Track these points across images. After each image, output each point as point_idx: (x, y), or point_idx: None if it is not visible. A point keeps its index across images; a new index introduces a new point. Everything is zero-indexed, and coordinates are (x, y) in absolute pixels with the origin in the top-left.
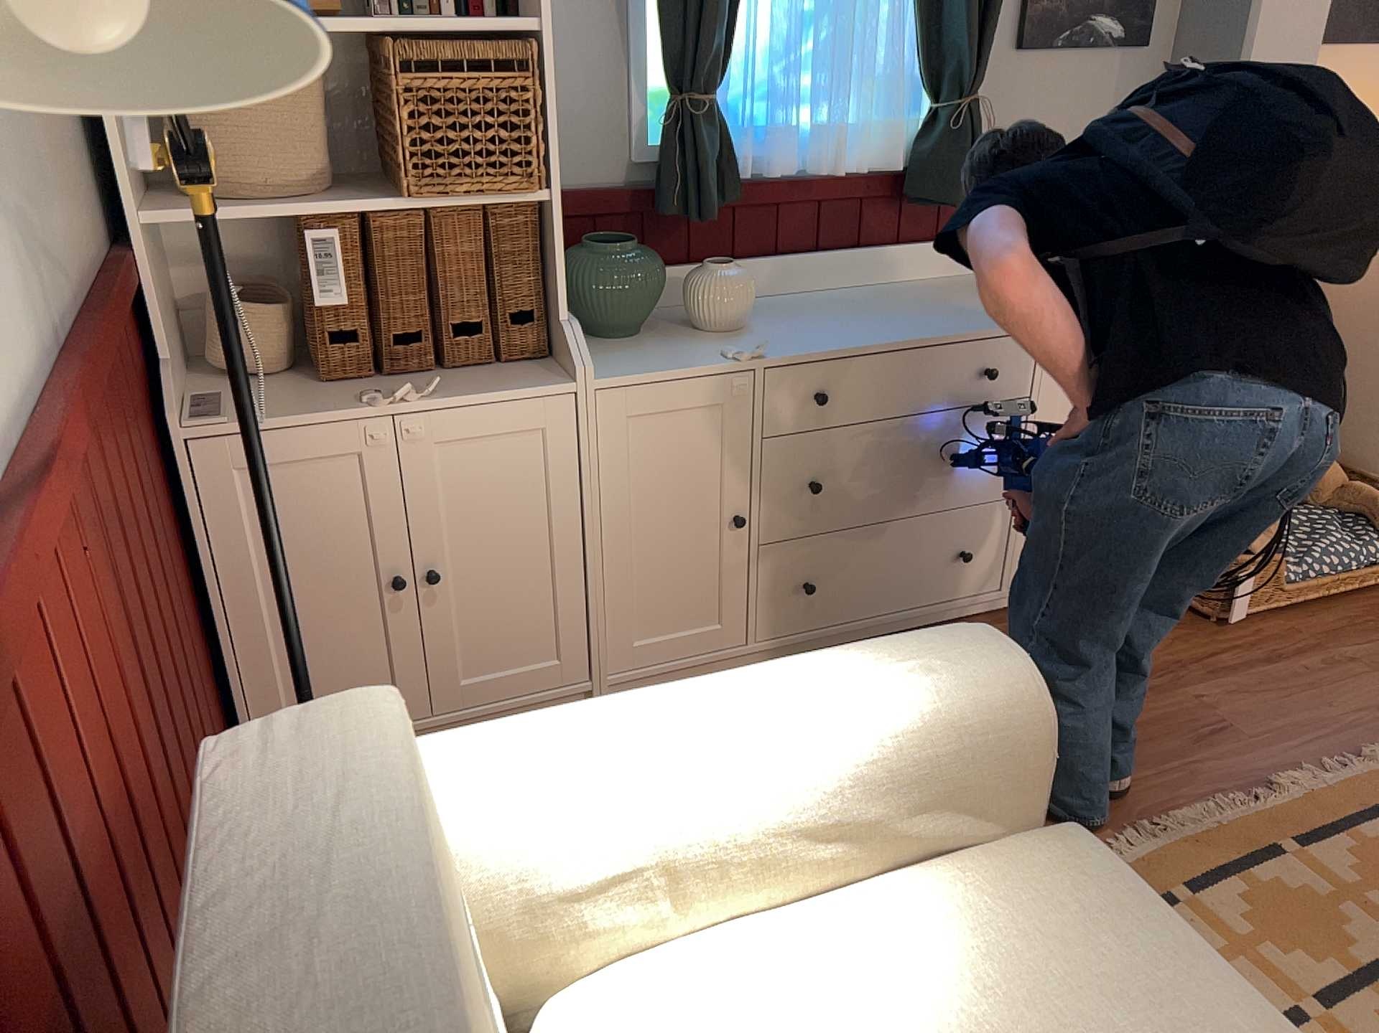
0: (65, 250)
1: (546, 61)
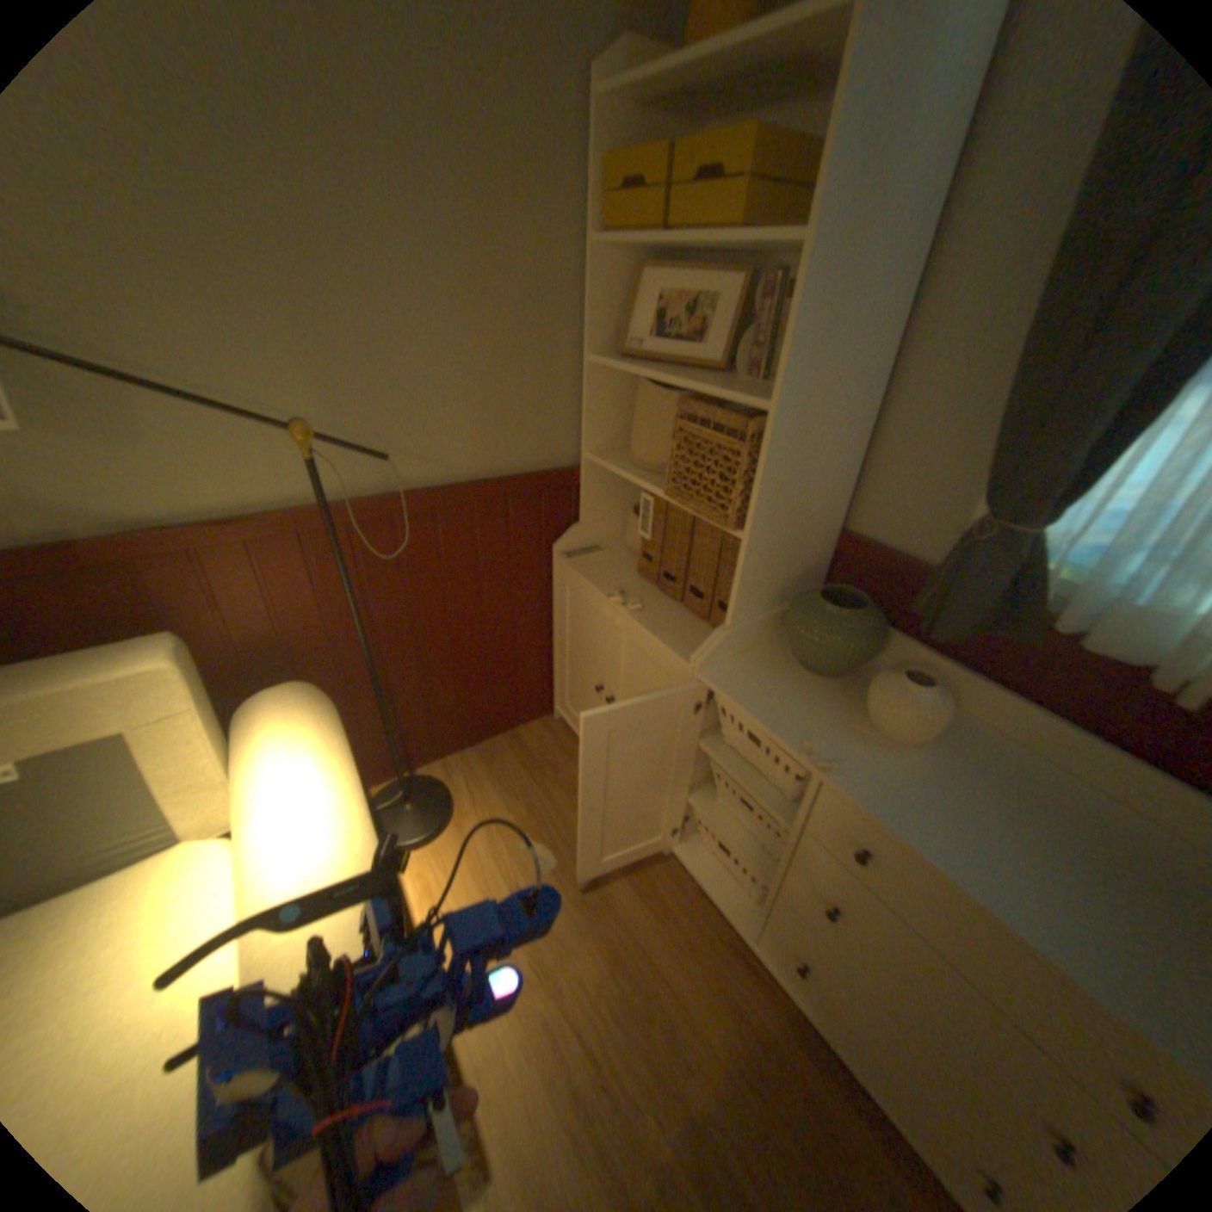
0: (471, 454)
1: (774, 434)
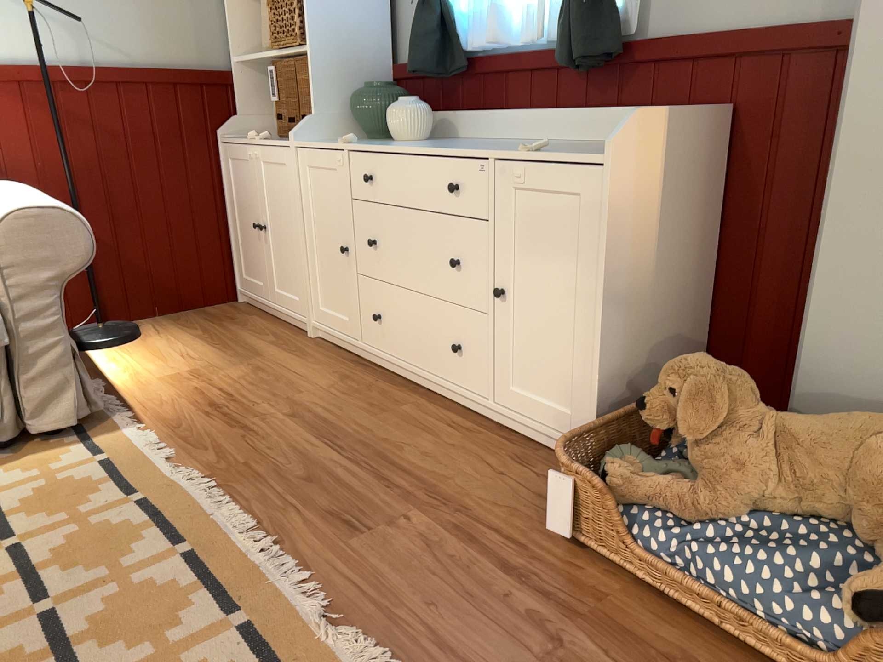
0: (145, 52)
1: None
